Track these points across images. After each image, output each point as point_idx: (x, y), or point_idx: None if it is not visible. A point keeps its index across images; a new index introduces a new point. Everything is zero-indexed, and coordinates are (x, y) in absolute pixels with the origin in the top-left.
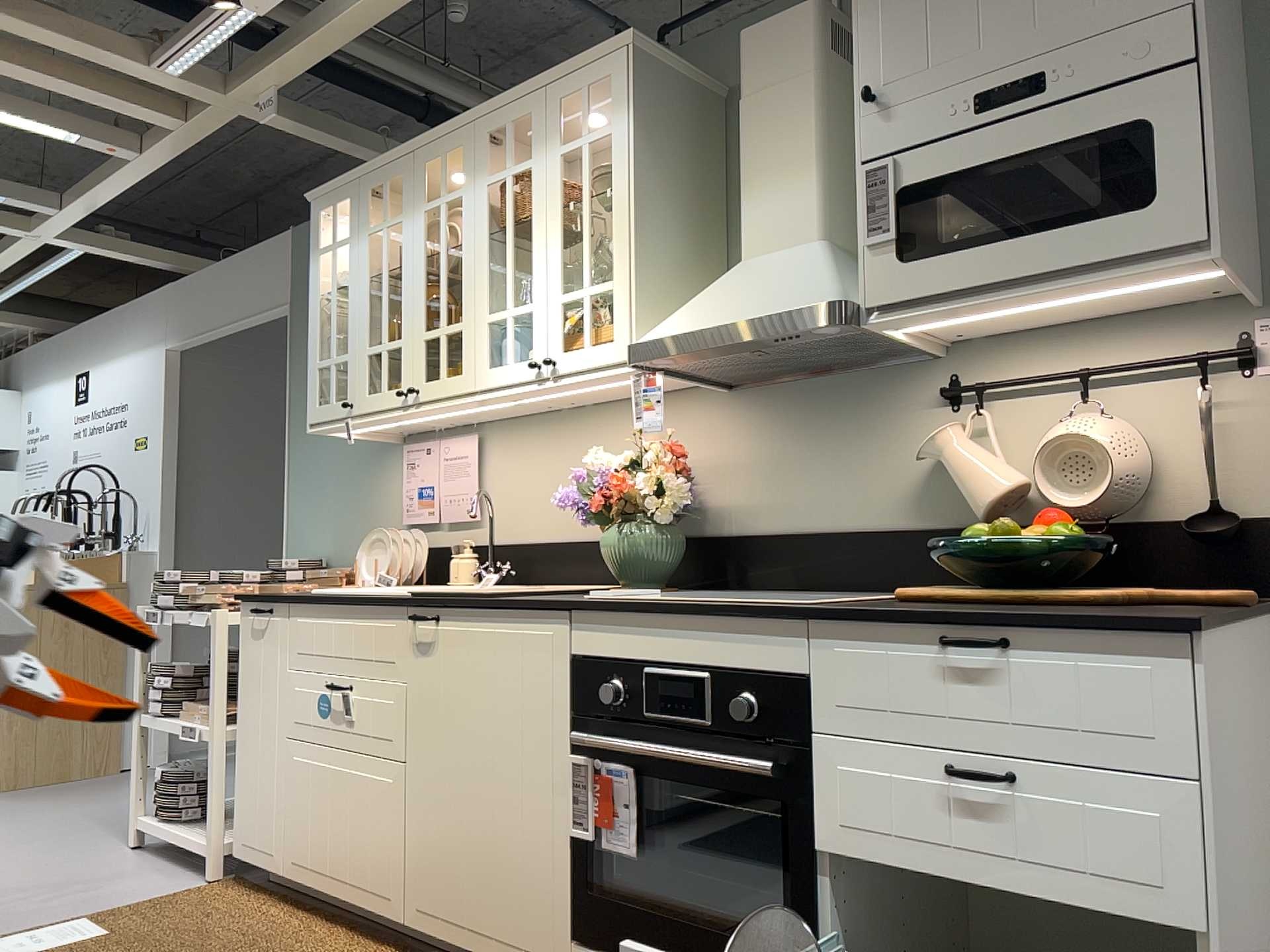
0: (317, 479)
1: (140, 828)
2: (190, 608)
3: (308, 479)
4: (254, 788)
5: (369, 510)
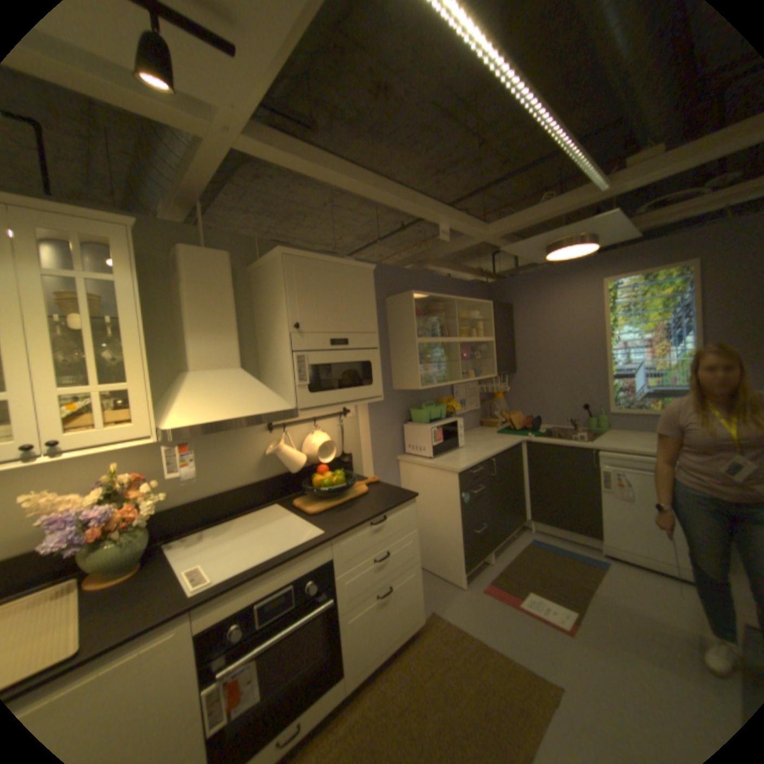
0: None
1: None
2: None
3: None
4: None
5: None
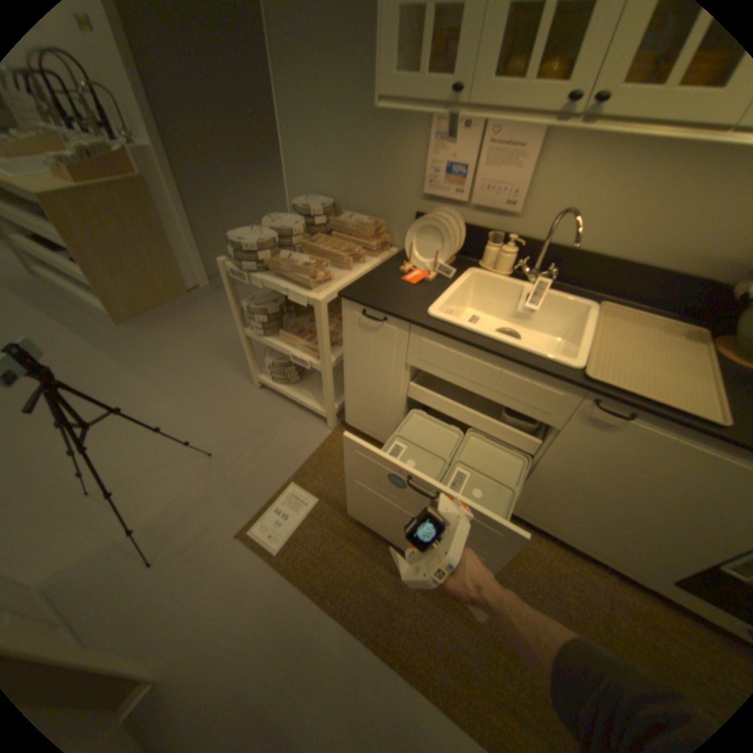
0: (313, 117)
1: (261, 381)
2: (276, 278)
3: (302, 116)
4: (366, 406)
5: (380, 166)
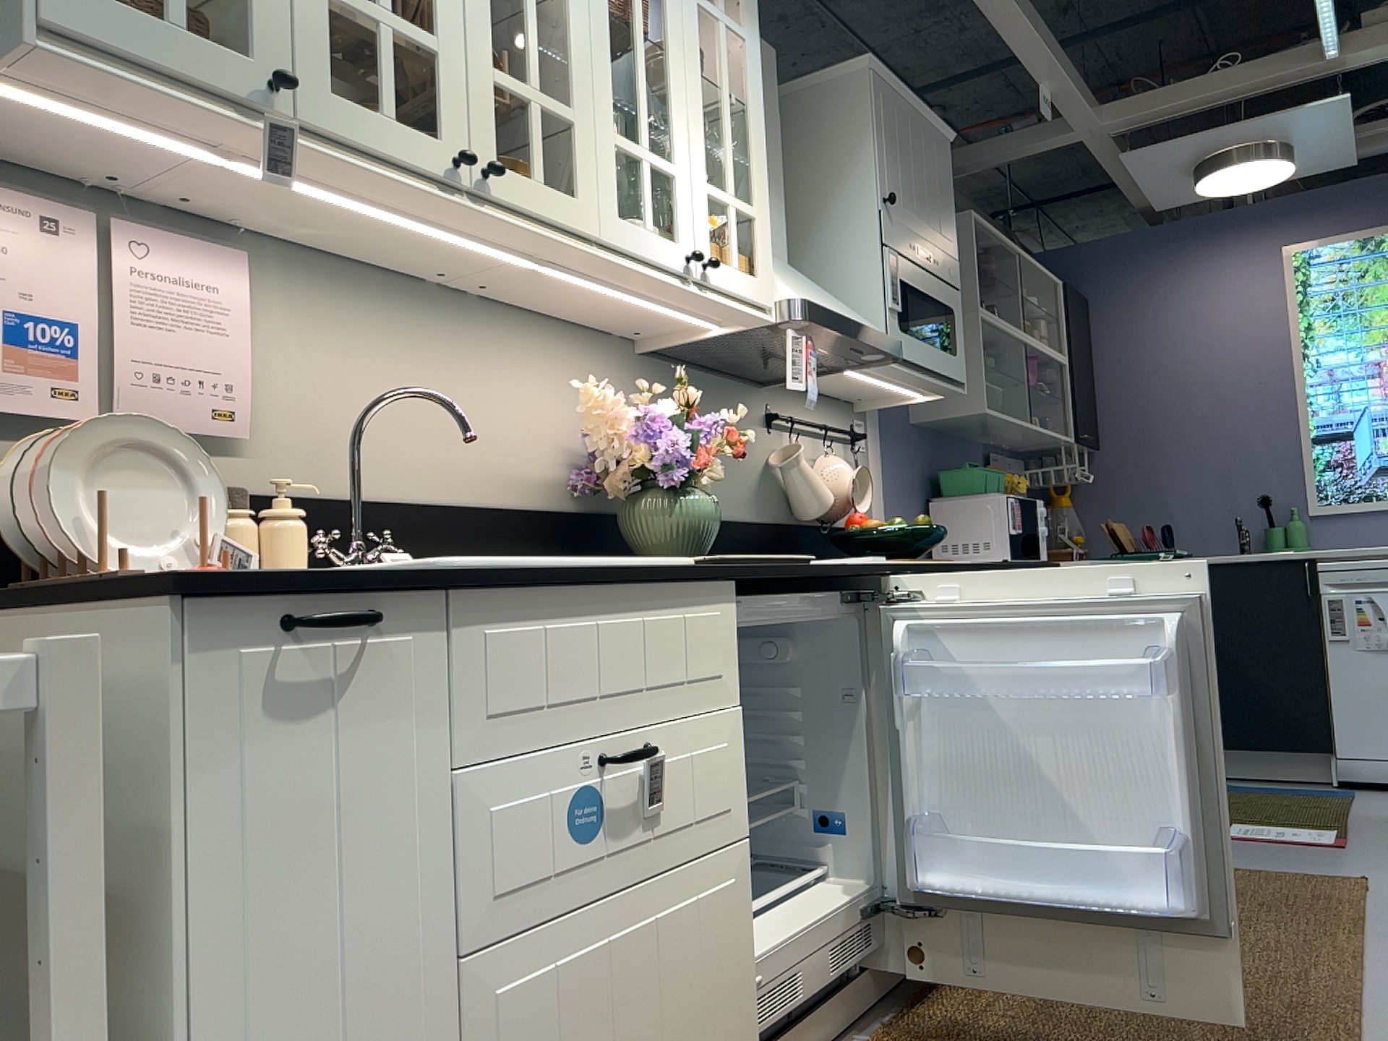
0: None
1: None
2: None
3: None
4: None
5: None
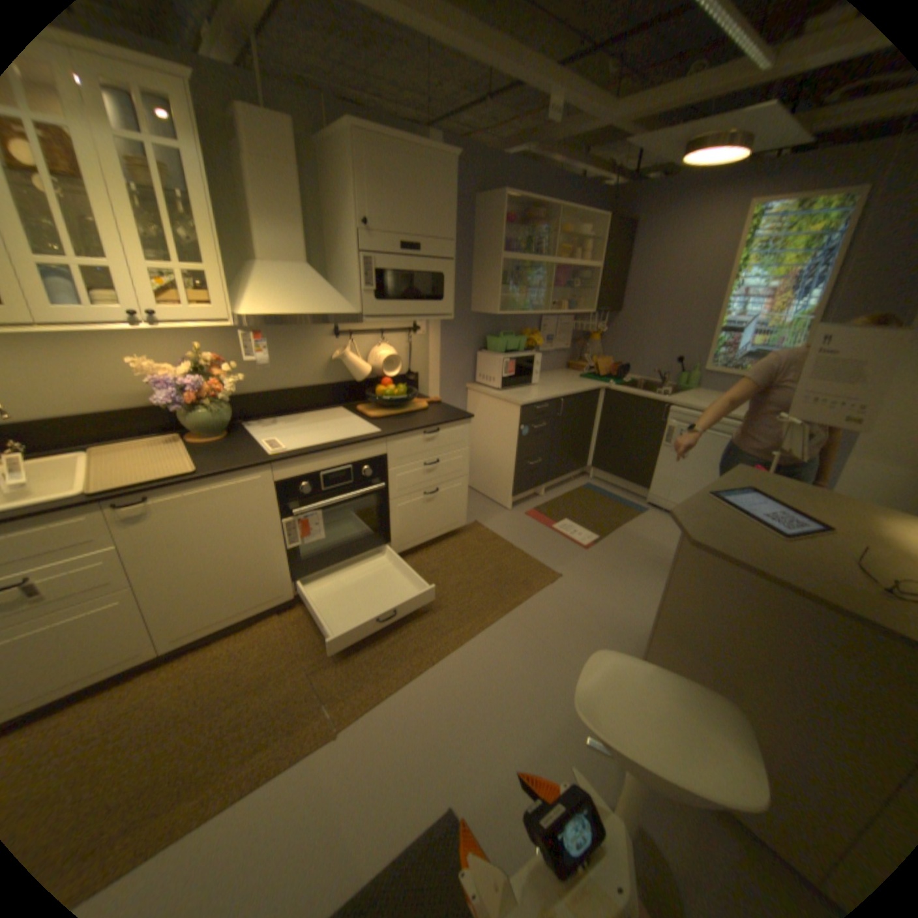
0: None
1: None
2: None
3: None
4: None
5: None
